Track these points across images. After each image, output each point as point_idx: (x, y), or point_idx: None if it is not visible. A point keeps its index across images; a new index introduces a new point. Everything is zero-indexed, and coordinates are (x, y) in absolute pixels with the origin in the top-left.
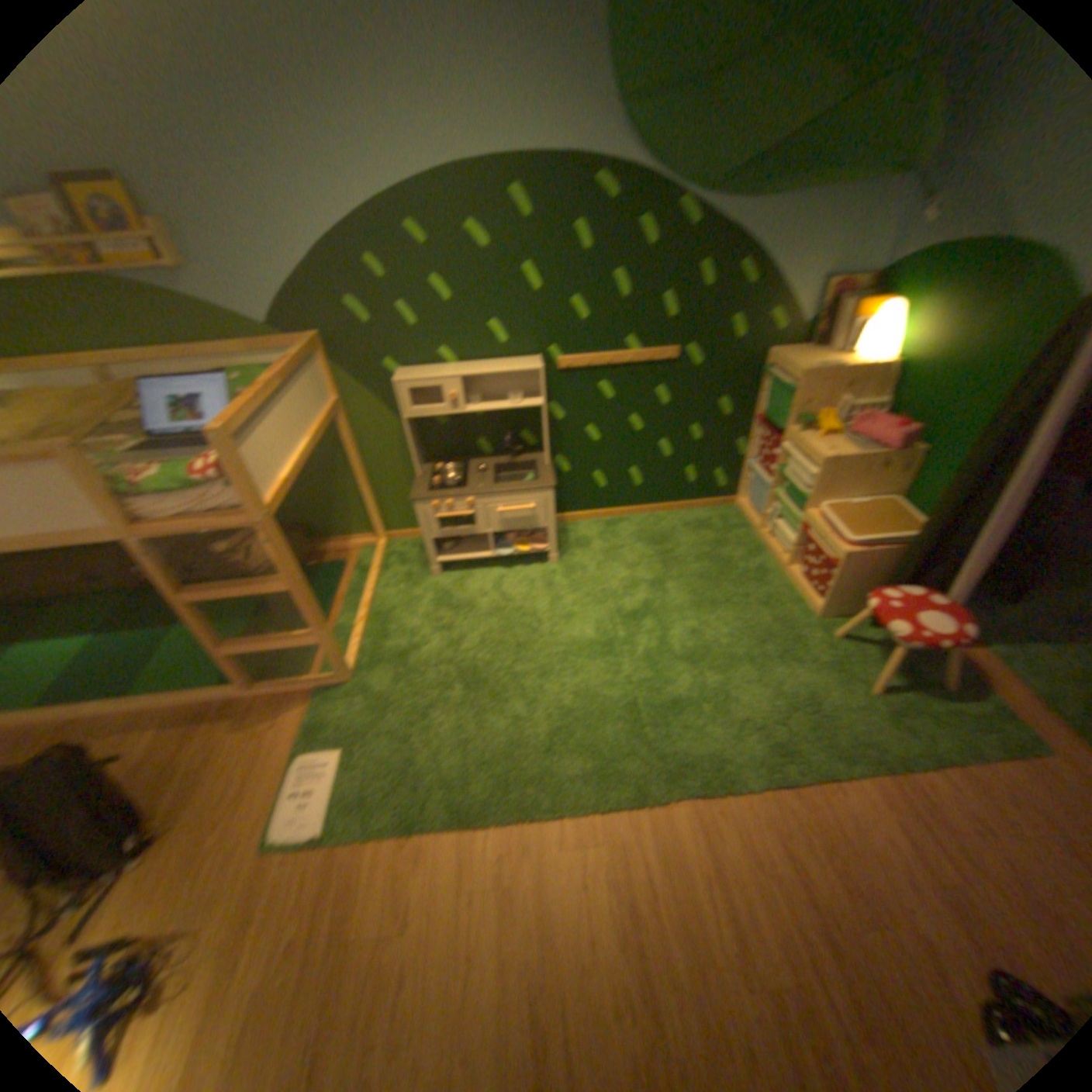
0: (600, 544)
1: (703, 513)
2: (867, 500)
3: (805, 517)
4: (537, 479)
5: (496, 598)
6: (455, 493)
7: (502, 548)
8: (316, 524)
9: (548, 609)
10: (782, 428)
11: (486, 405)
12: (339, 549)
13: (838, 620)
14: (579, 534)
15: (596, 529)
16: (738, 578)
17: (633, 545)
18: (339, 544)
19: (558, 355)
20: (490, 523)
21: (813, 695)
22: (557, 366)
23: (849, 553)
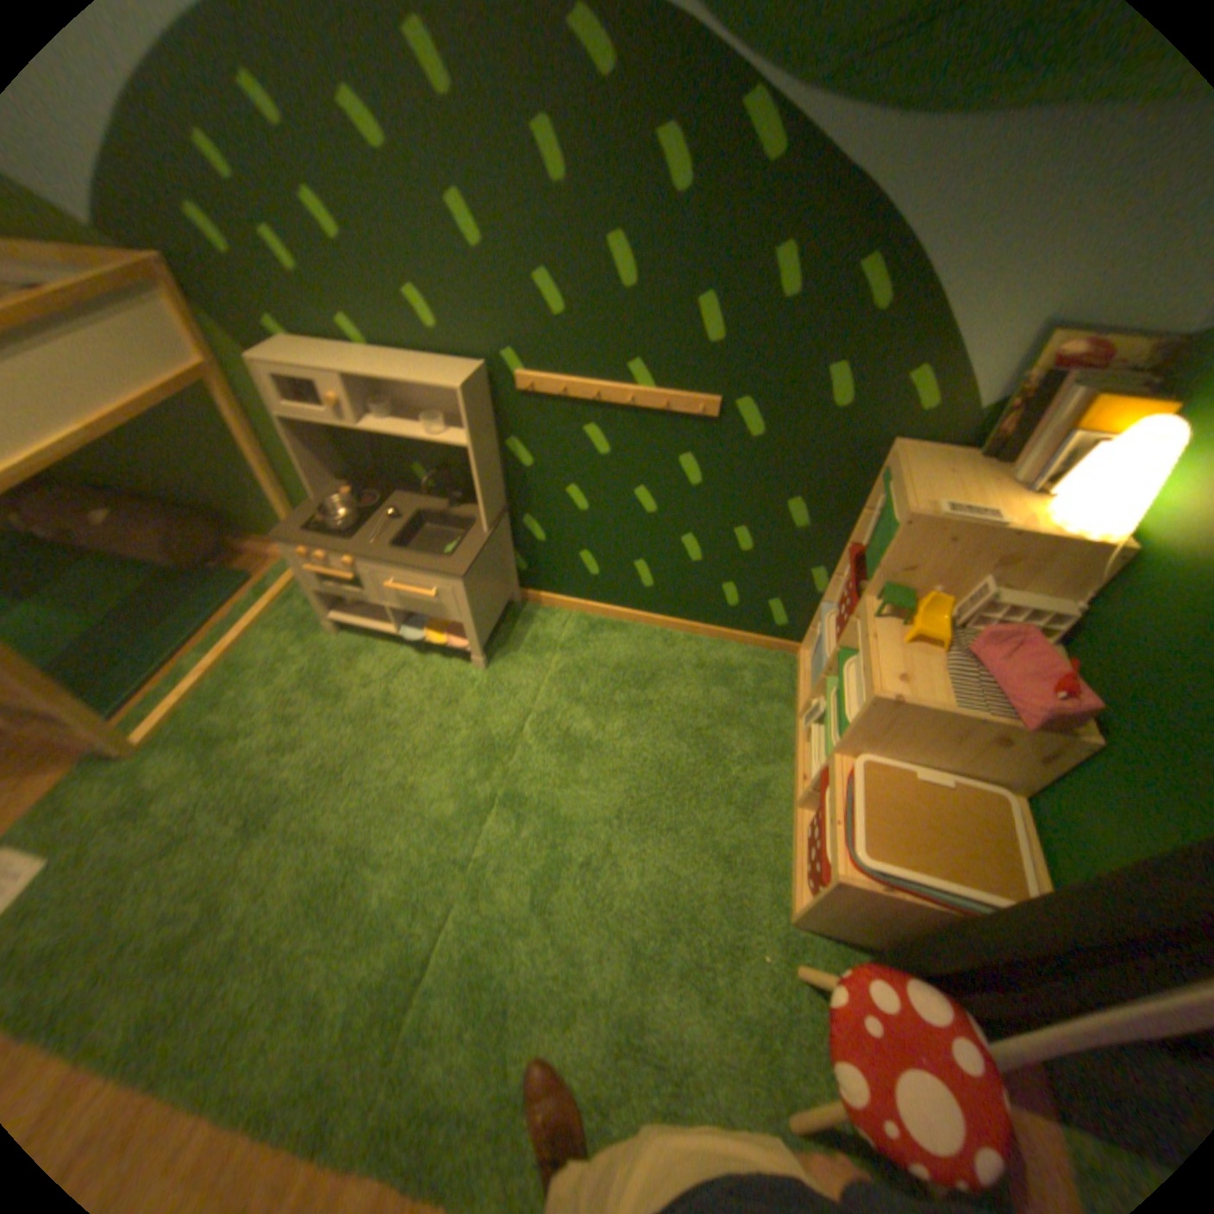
0: (562, 657)
1: (739, 654)
2: (948, 782)
3: (830, 762)
4: (458, 552)
5: (376, 696)
6: (329, 544)
7: (414, 626)
8: (232, 514)
9: (424, 740)
10: (862, 590)
11: (394, 424)
12: (257, 552)
13: (821, 943)
14: (546, 629)
15: (574, 629)
16: (716, 792)
17: (604, 676)
18: (257, 546)
19: (517, 367)
20: (383, 595)
21: (688, 1075)
22: (517, 385)
23: (845, 884)
